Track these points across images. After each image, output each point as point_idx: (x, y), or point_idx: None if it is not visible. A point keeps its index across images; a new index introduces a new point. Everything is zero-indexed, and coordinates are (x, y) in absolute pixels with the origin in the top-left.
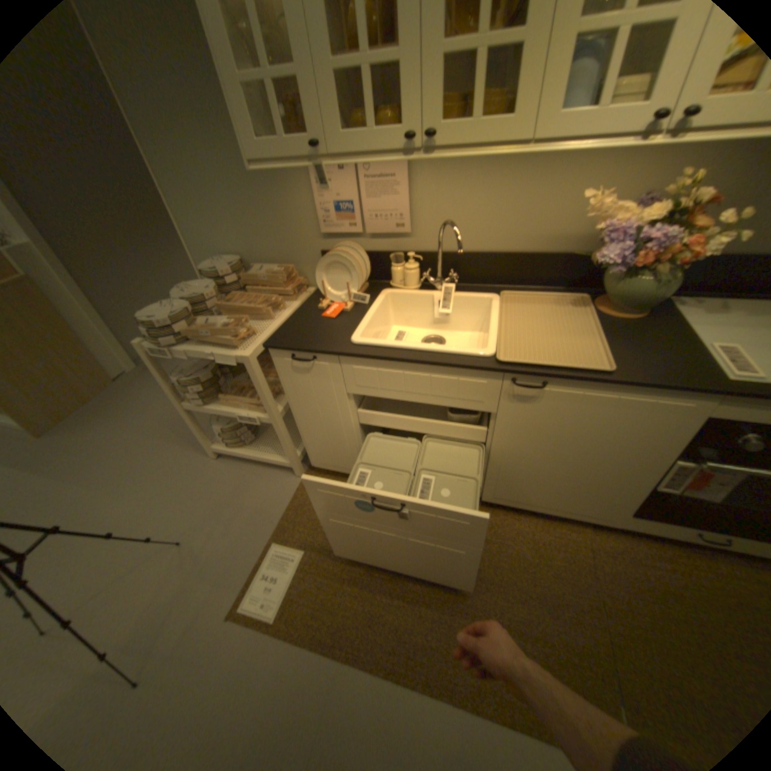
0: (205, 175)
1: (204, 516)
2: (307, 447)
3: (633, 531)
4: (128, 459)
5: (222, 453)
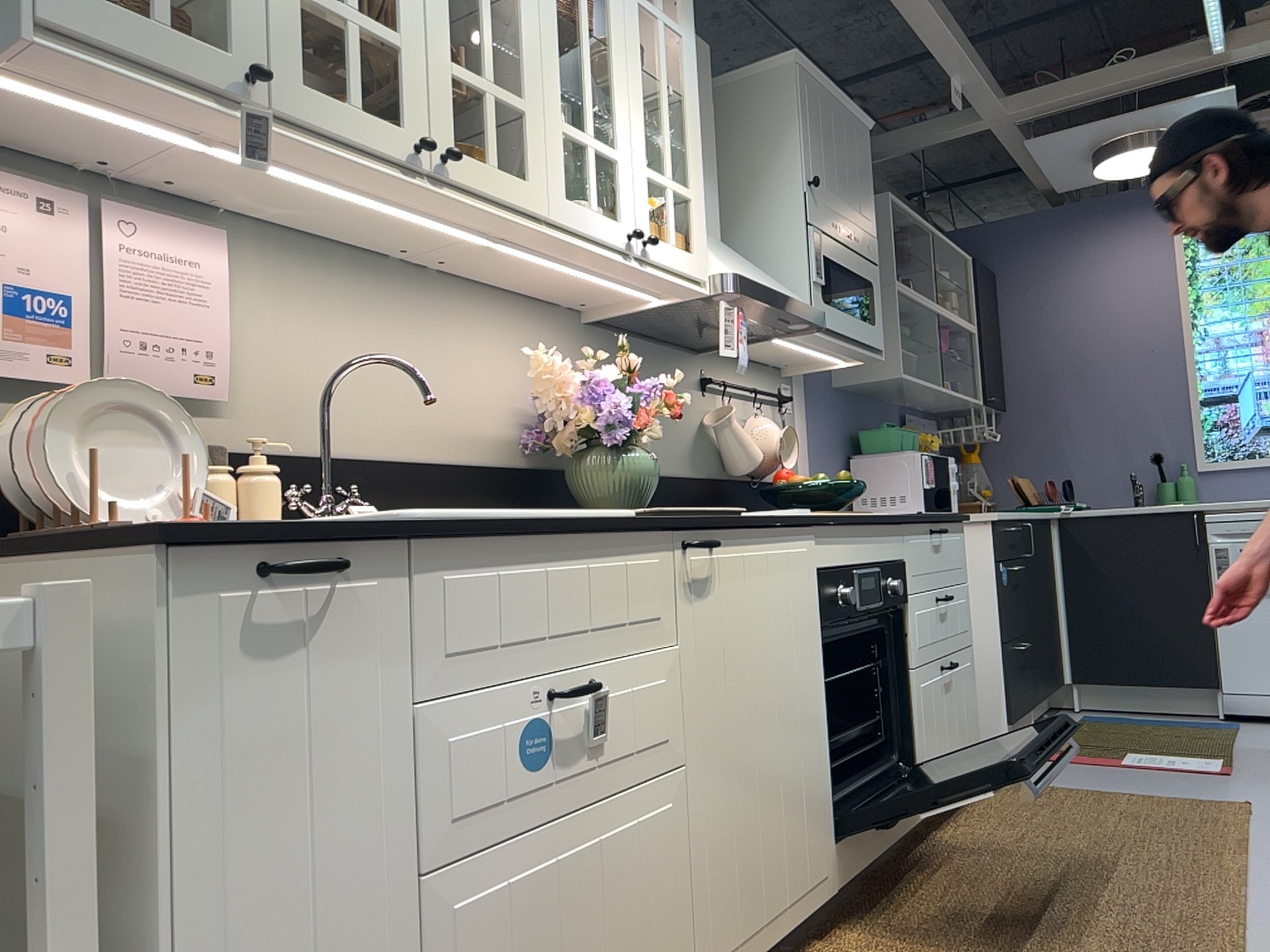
0: None
1: None
2: None
3: (843, 884)
4: None
5: None
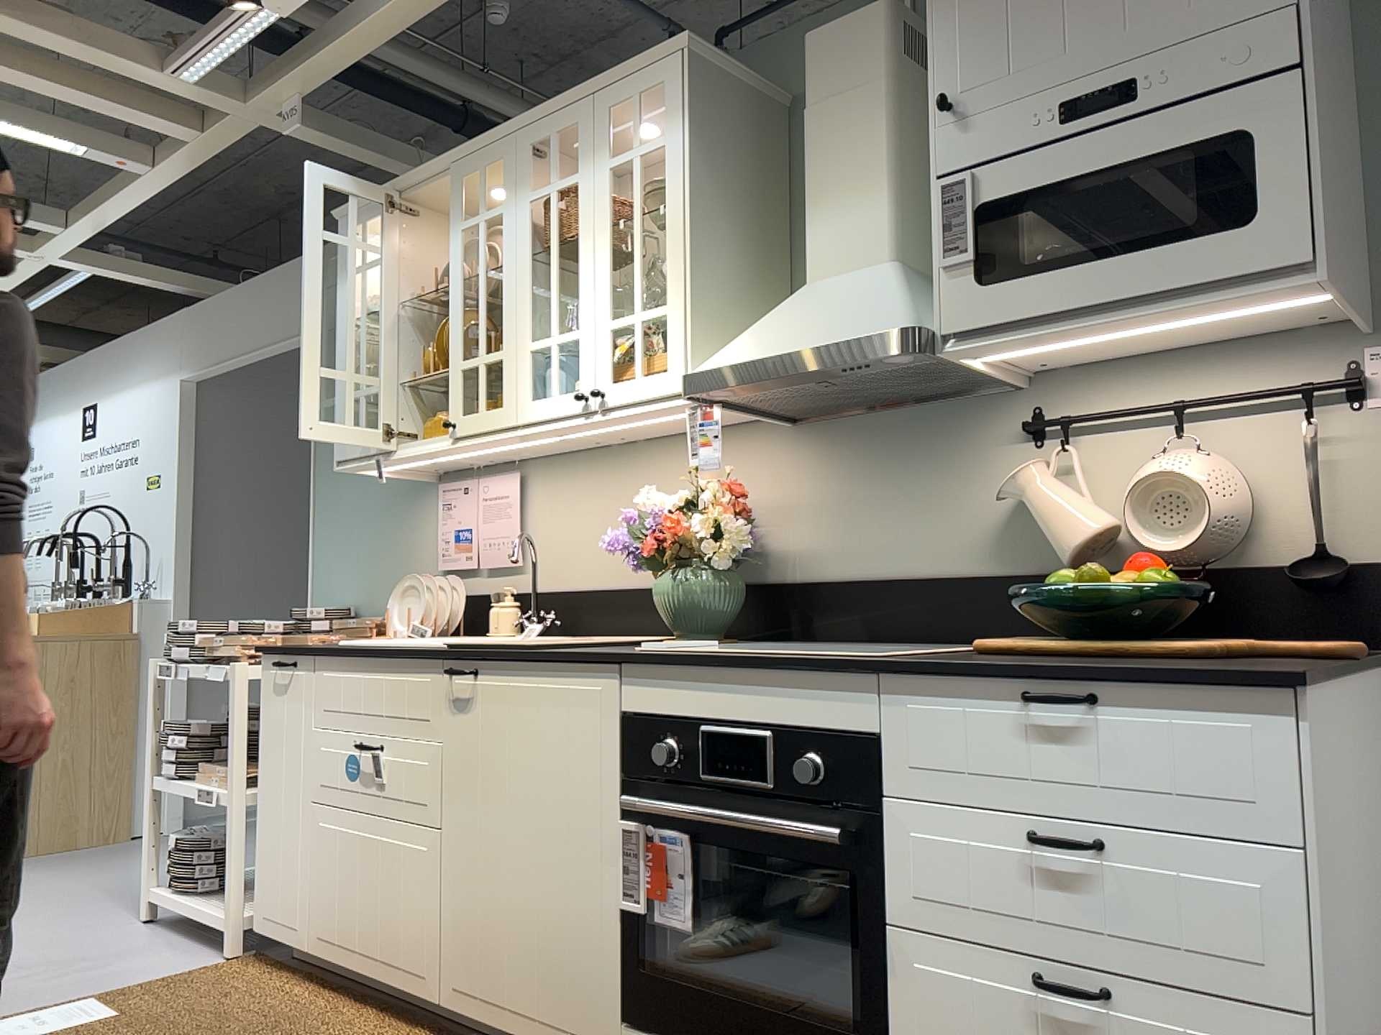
0: (355, 506)
1: (51, 959)
2: (257, 868)
3: None
4: (43, 898)
5: (164, 918)
